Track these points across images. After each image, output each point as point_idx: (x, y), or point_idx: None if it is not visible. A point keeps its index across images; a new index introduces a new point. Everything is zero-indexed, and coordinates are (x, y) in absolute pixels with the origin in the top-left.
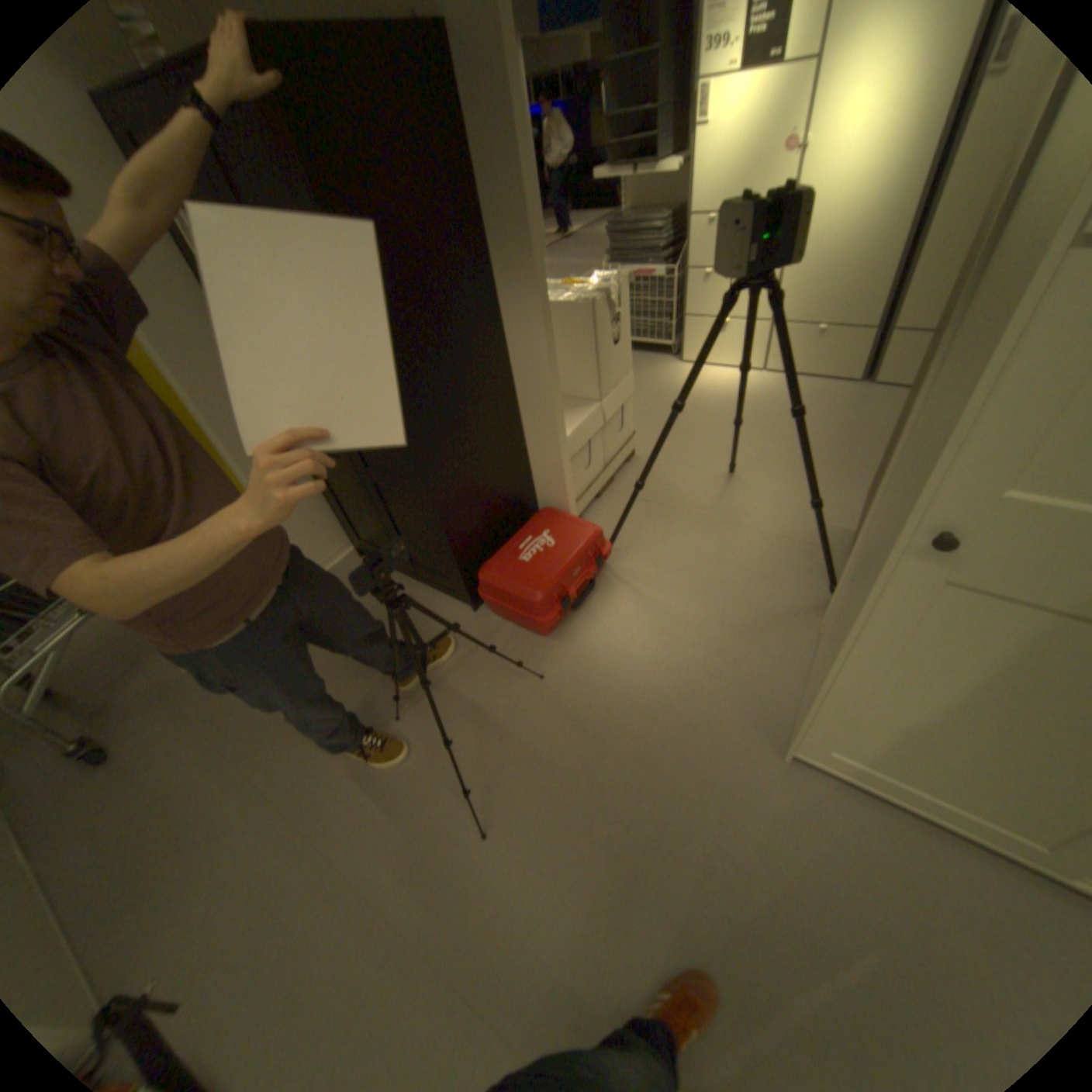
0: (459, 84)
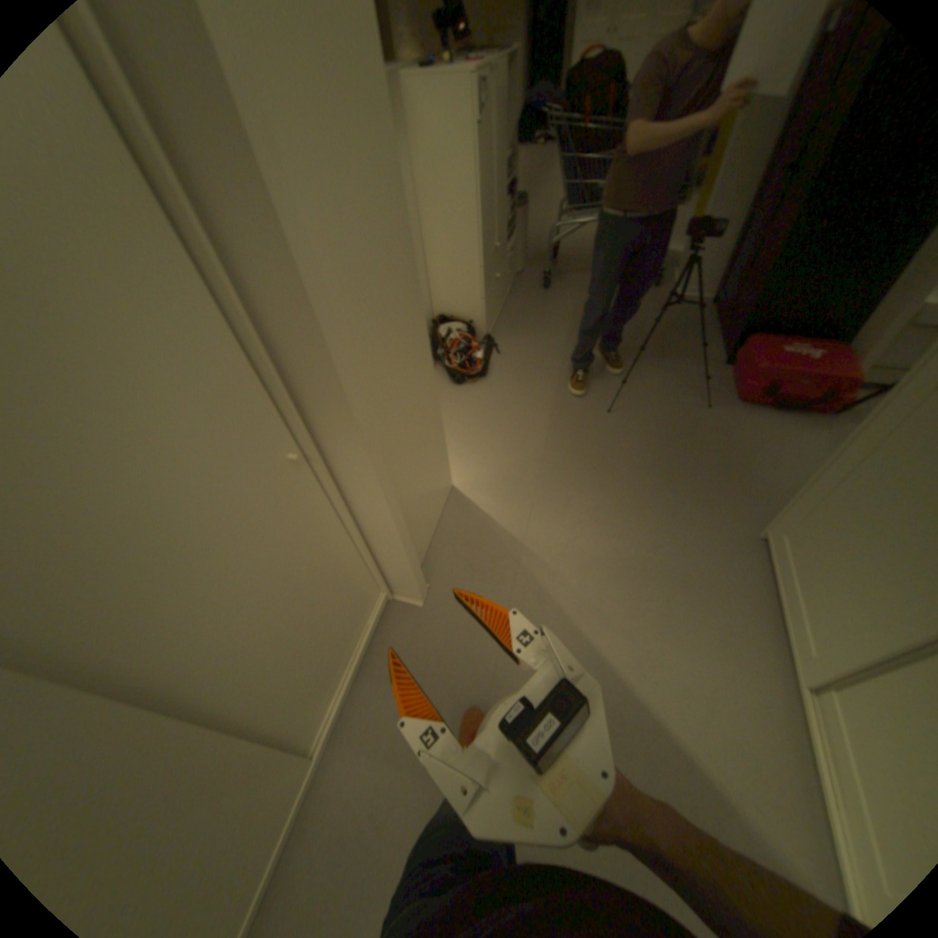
0: None
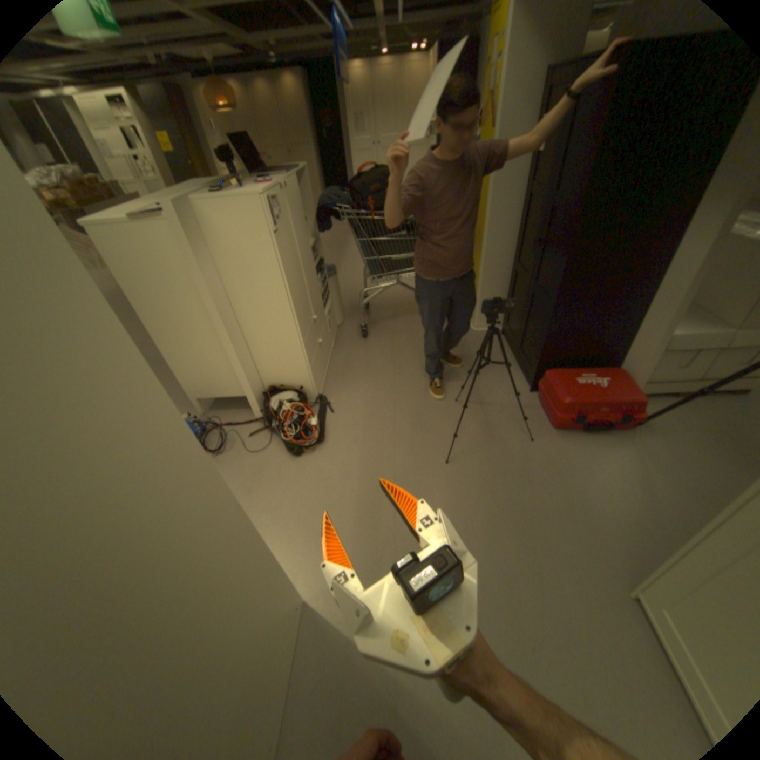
0: None
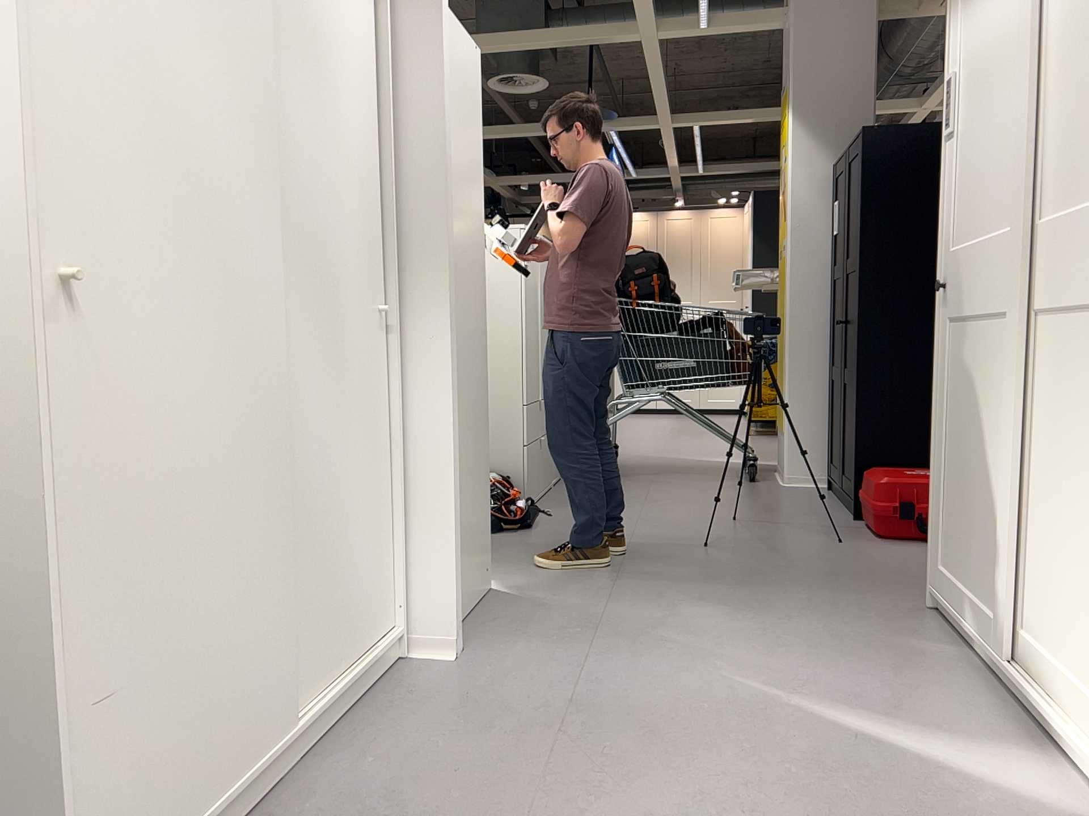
0: None
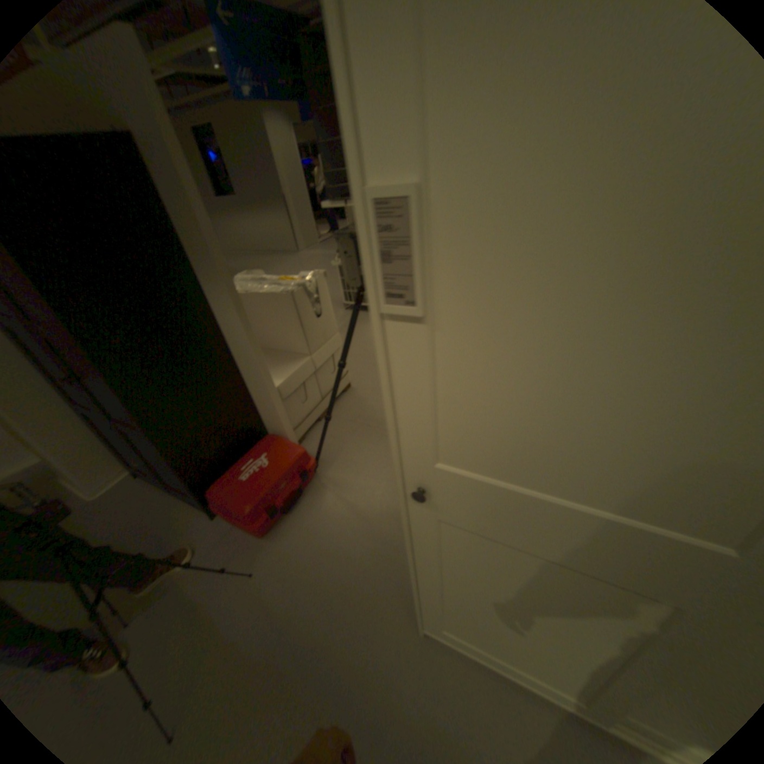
0: (147, 169)
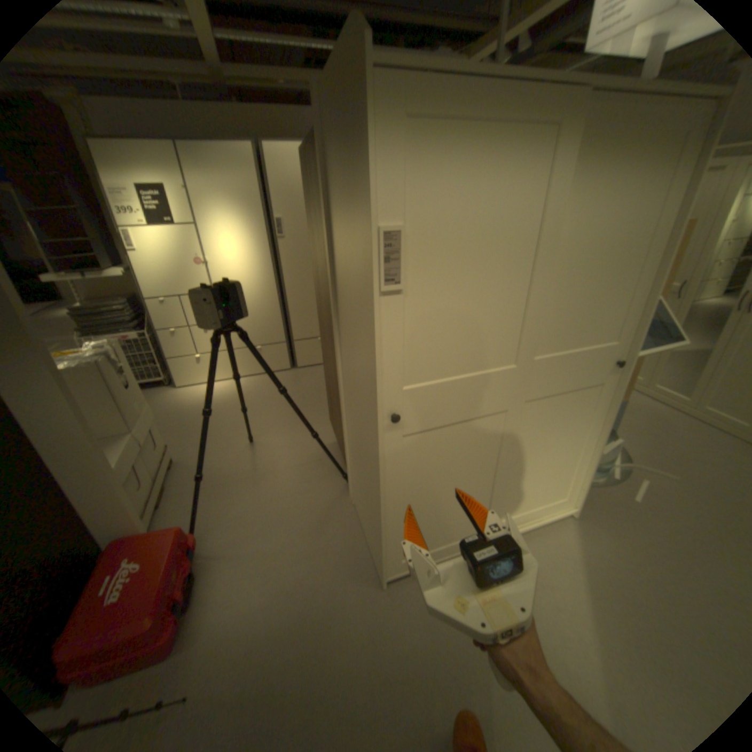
0: None
